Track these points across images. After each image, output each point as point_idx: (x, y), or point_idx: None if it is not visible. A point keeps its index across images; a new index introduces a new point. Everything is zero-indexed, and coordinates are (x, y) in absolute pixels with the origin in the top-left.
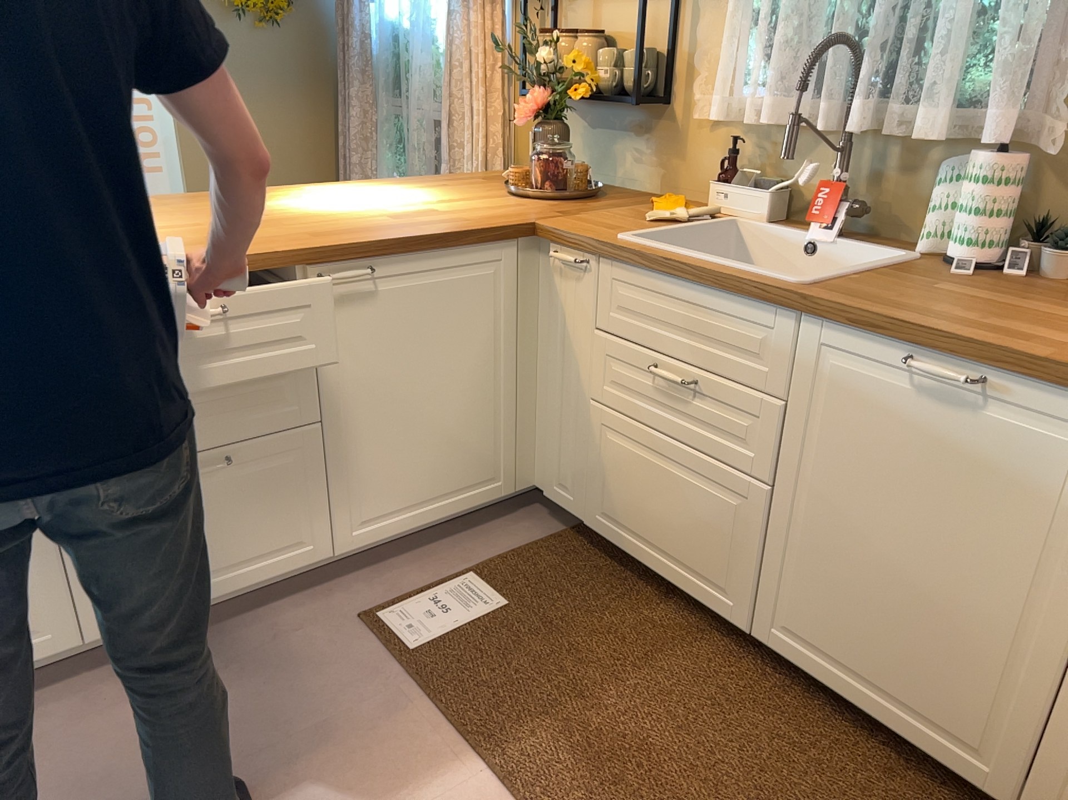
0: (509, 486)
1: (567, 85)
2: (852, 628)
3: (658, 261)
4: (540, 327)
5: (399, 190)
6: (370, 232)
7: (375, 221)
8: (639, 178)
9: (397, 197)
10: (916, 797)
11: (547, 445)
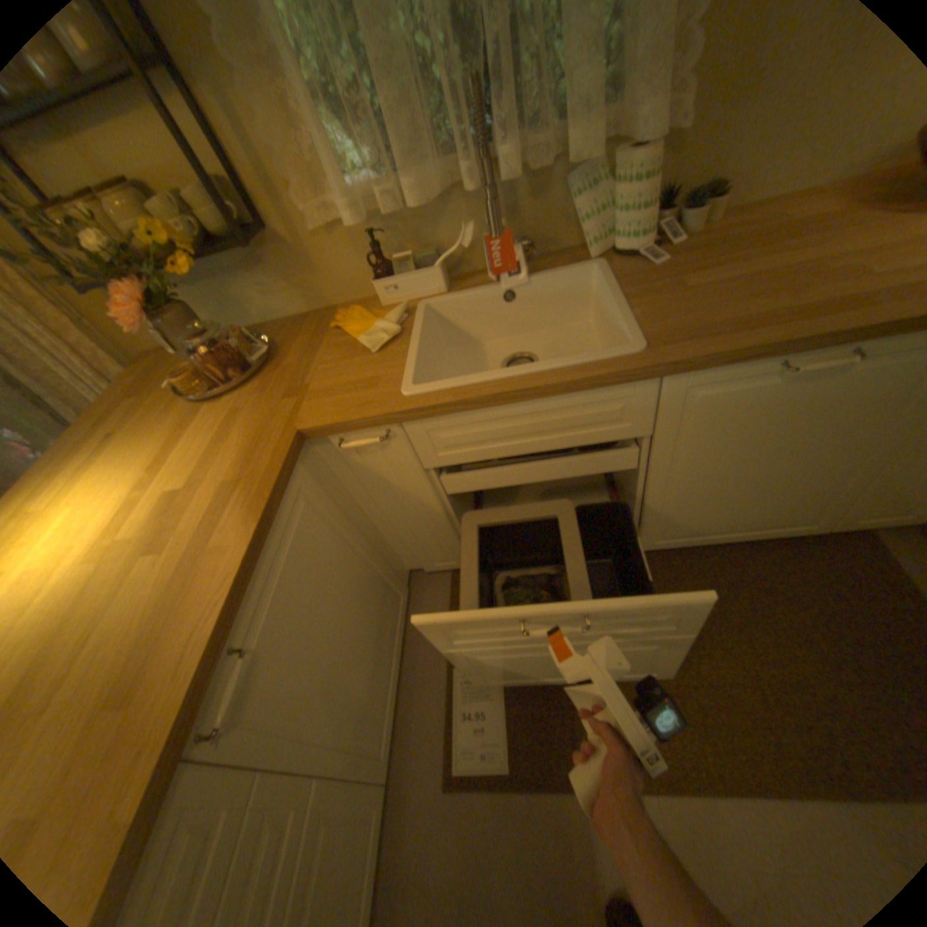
0: (404, 591)
1: (151, 258)
2: (721, 517)
3: (486, 399)
4: (353, 492)
5: (70, 484)
6: (173, 614)
7: (140, 580)
8: (279, 305)
9: (88, 501)
10: (772, 557)
11: (412, 550)
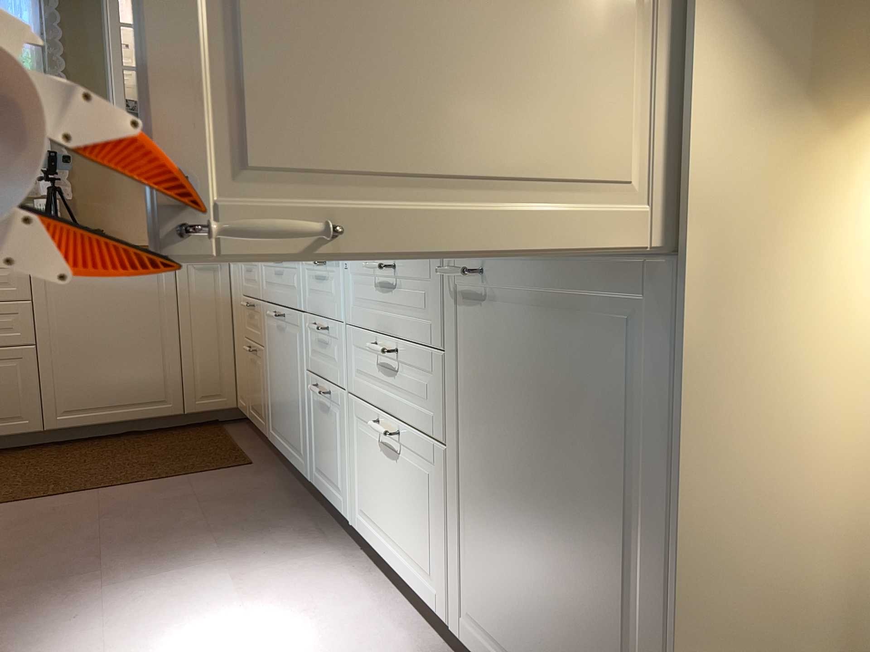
0: None
1: None
2: (98, 387)
3: None
4: None
5: None
6: None
7: None
8: None
9: None
10: (151, 437)
11: None
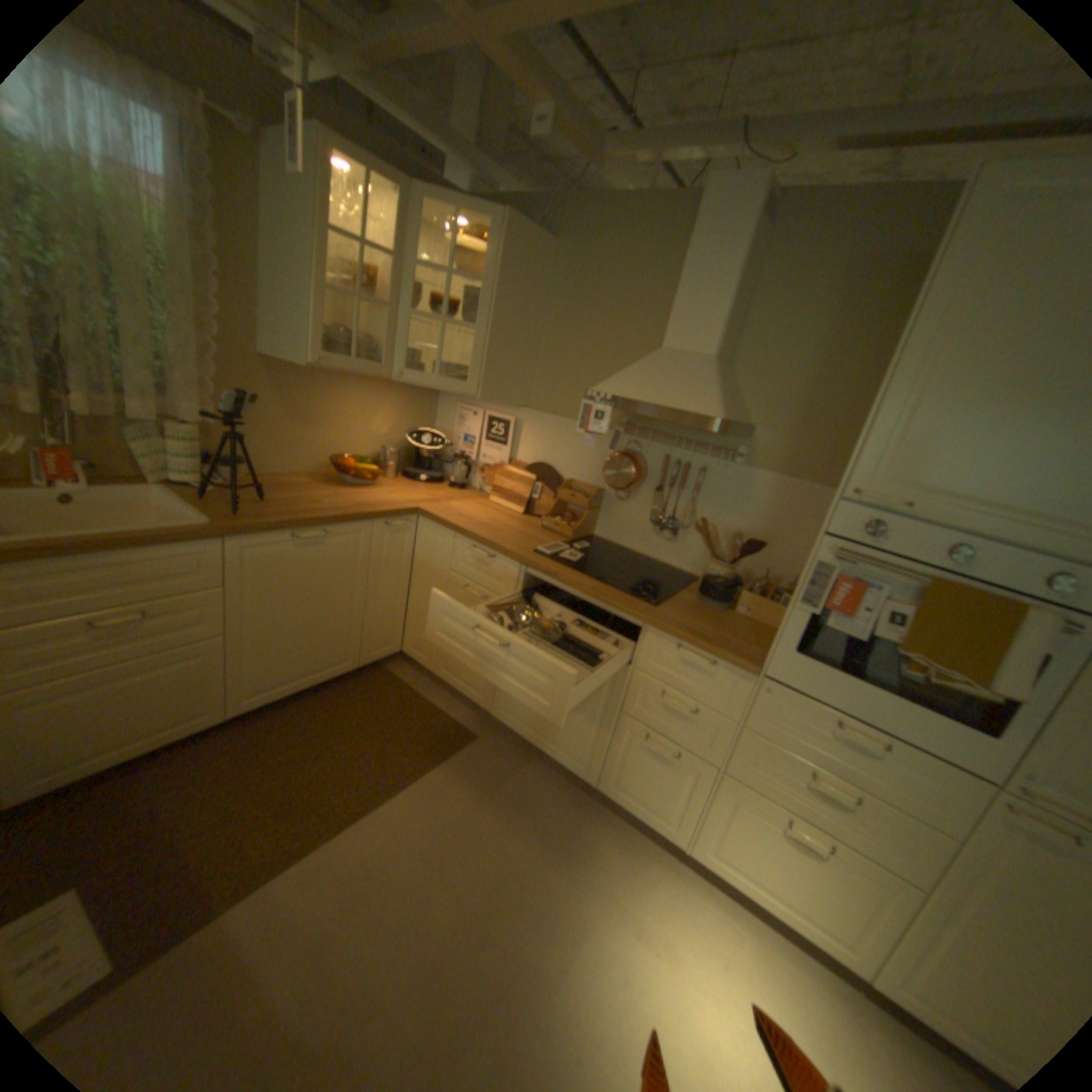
0: None
1: None
2: (287, 665)
3: (76, 551)
4: None
5: None
6: None
7: None
8: None
9: None
10: (331, 699)
11: None
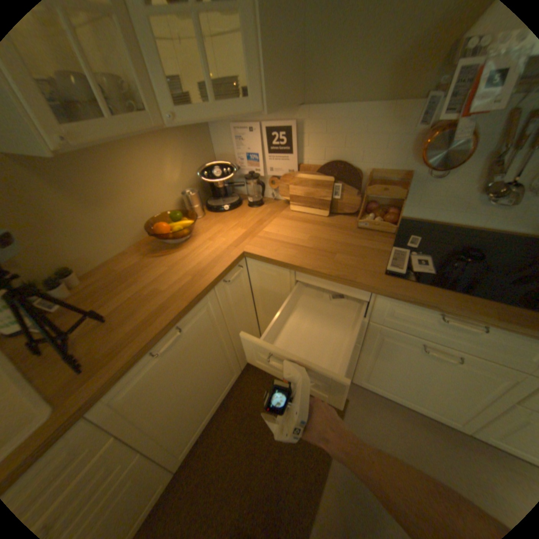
0: None
1: None
2: (197, 415)
3: None
4: None
5: None
6: None
7: None
8: None
9: None
10: (233, 401)
11: None
